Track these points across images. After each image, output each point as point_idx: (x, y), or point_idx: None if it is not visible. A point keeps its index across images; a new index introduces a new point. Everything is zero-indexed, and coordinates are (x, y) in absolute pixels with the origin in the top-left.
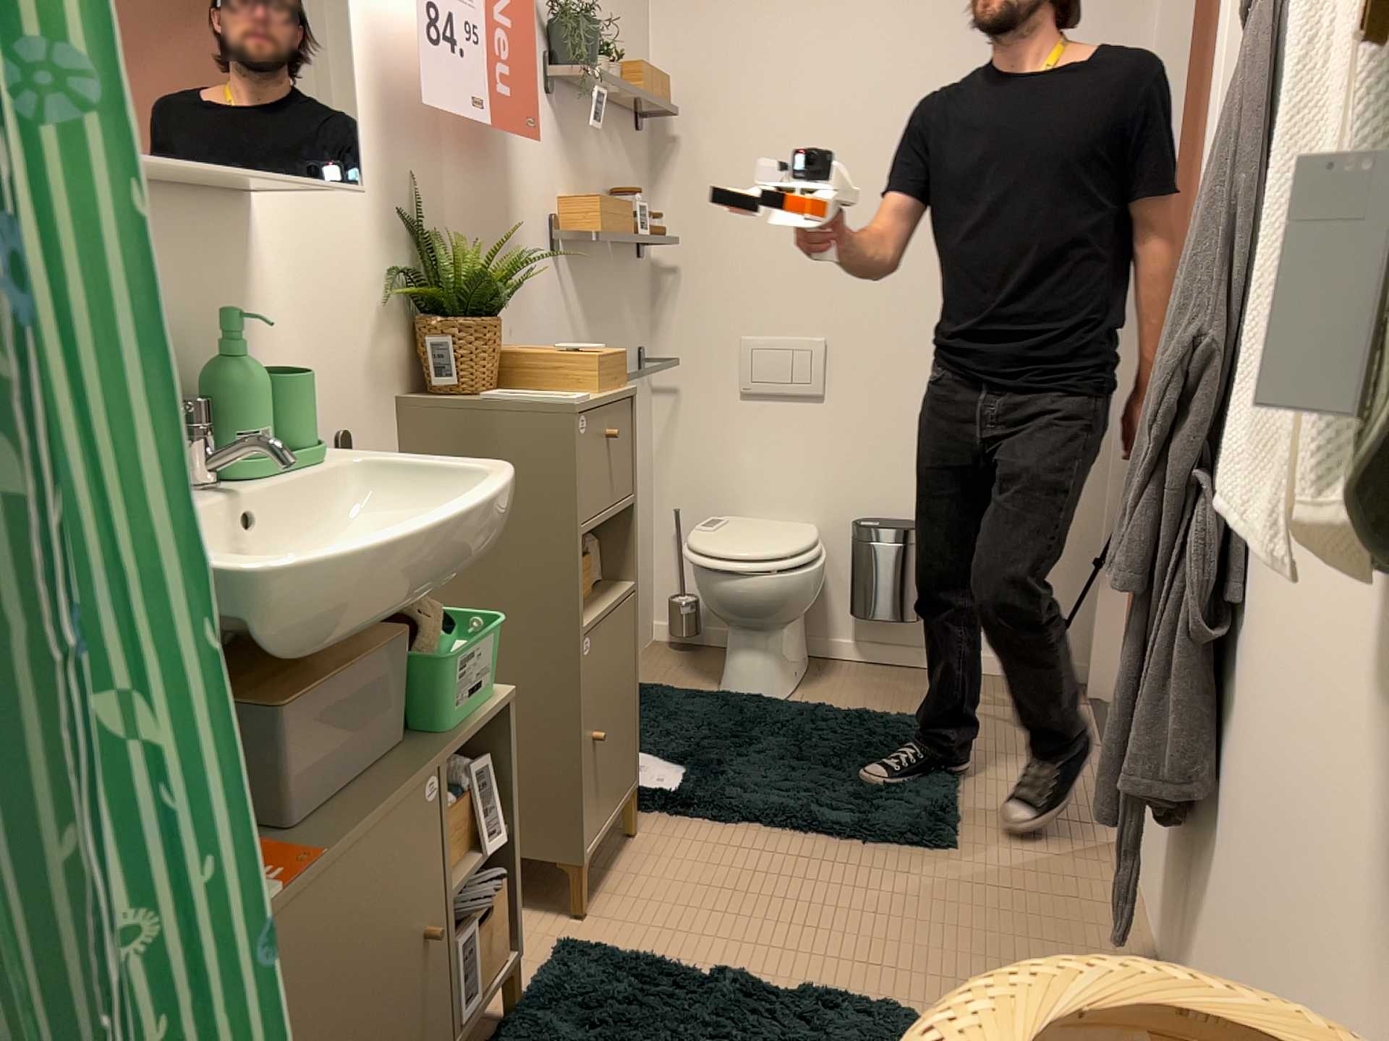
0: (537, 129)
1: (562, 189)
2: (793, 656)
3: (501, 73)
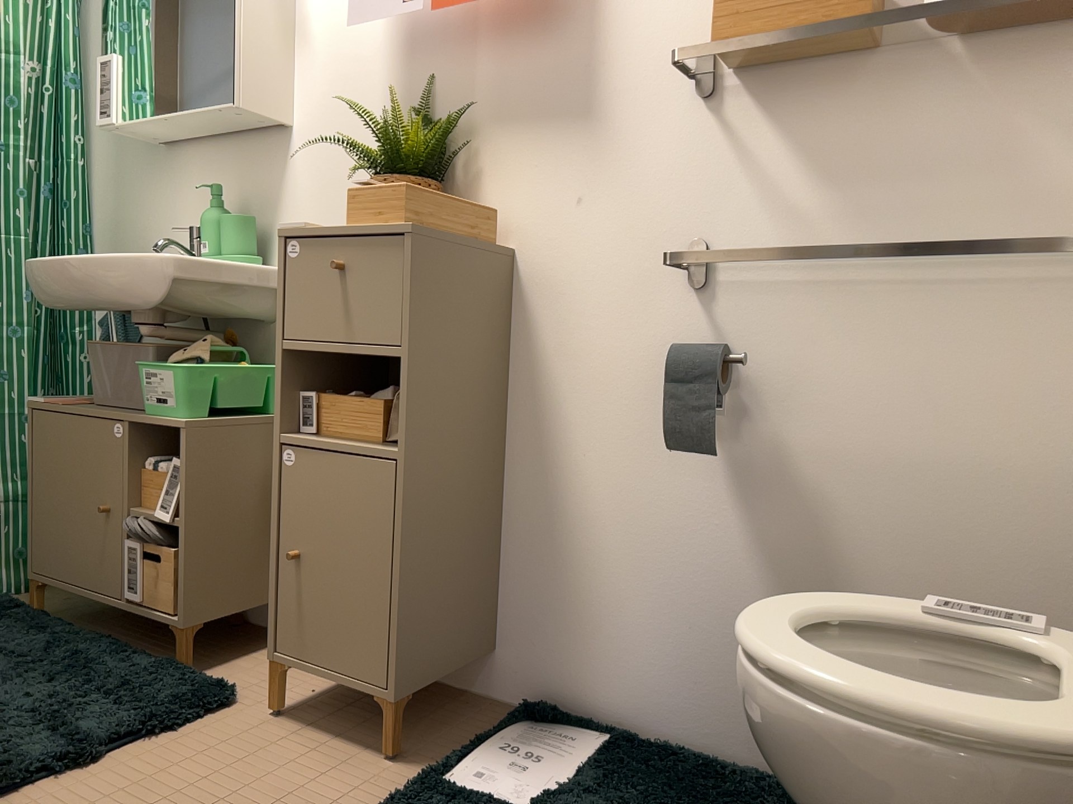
0: None
1: None
2: None
3: None
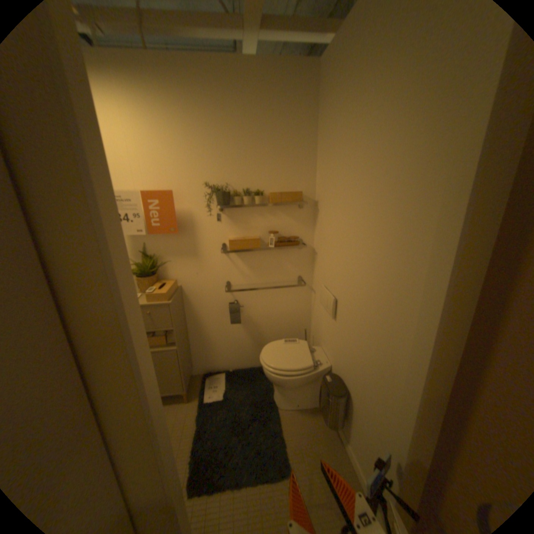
0: (173, 228)
1: (229, 233)
2: (296, 399)
3: (151, 219)
